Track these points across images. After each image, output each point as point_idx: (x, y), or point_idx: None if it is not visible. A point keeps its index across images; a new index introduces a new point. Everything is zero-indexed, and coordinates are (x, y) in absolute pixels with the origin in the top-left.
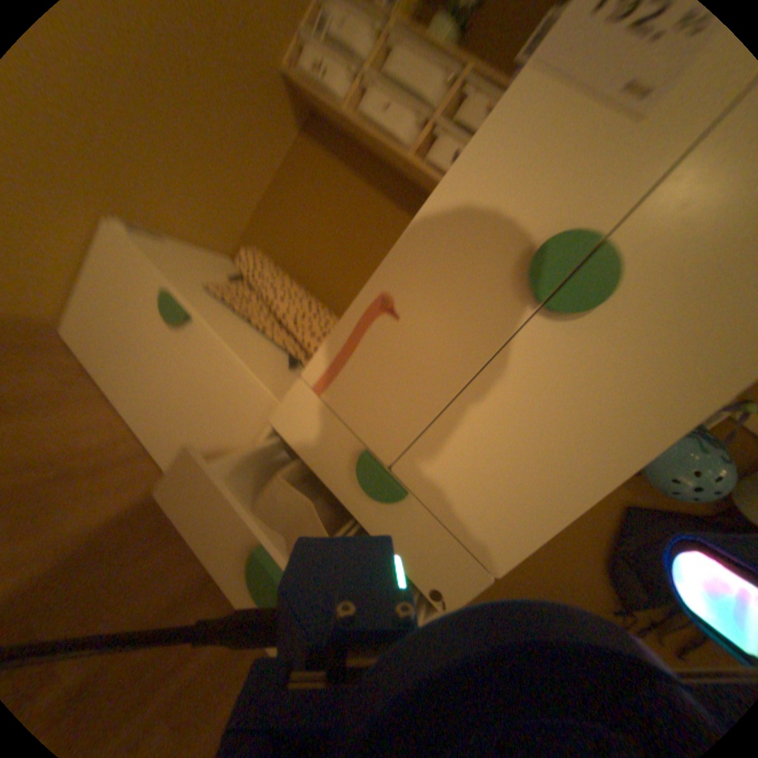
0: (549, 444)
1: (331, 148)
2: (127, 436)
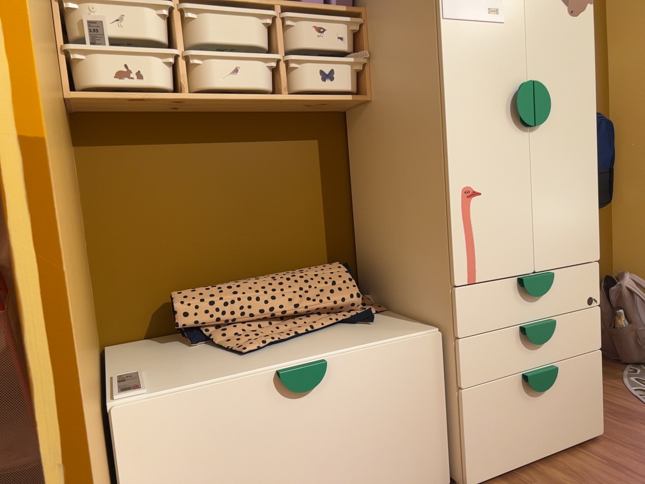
0: (572, 181)
1: (136, 137)
2: None
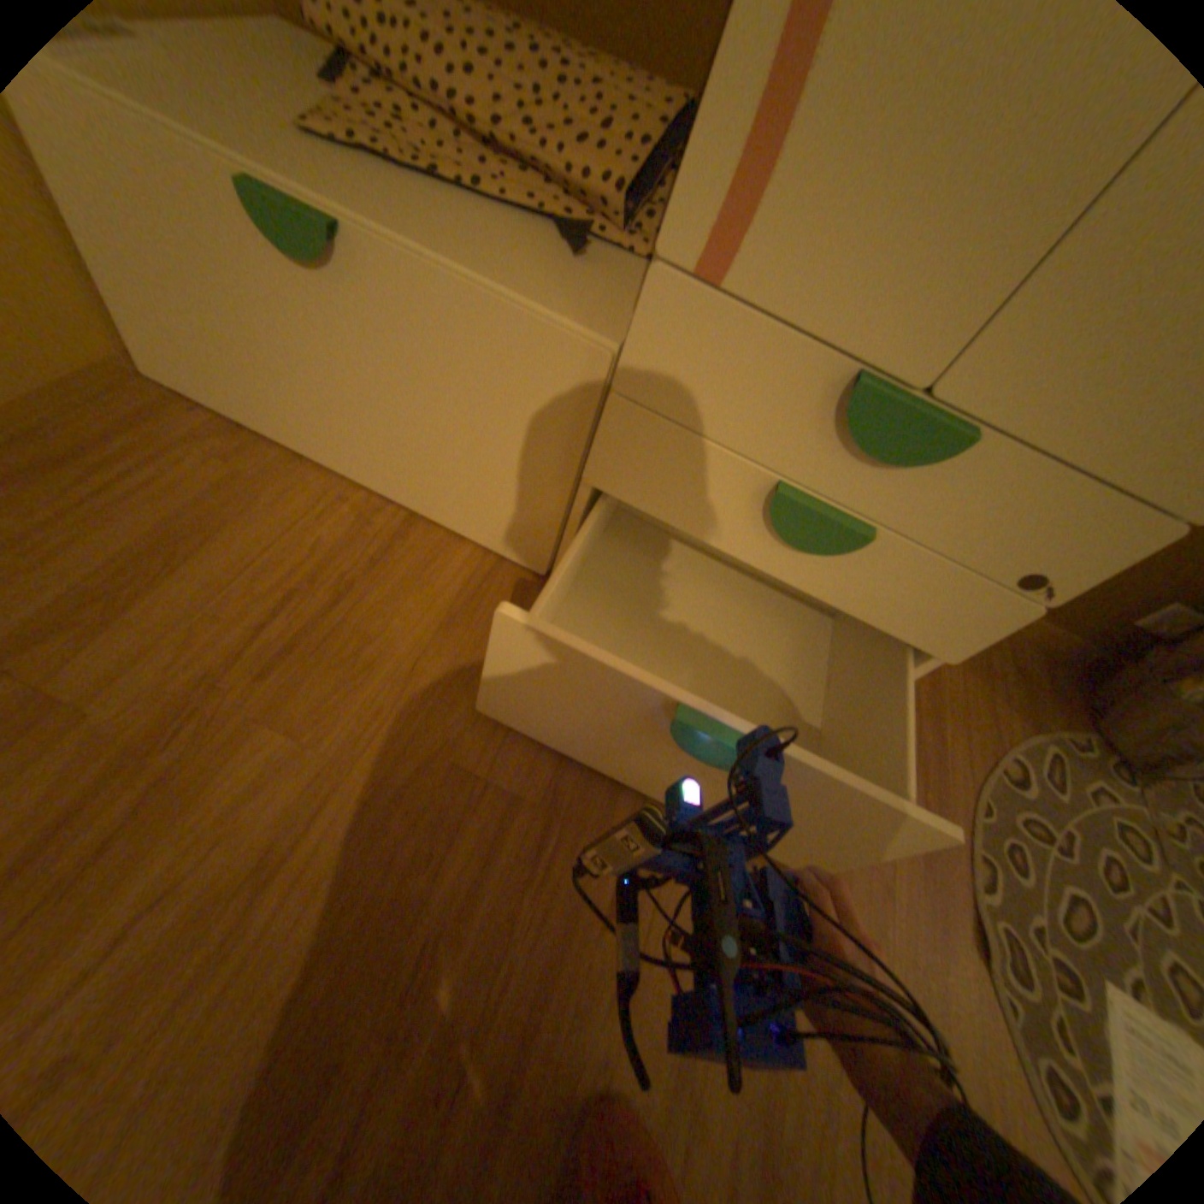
0: None
1: None
2: (376, 502)
